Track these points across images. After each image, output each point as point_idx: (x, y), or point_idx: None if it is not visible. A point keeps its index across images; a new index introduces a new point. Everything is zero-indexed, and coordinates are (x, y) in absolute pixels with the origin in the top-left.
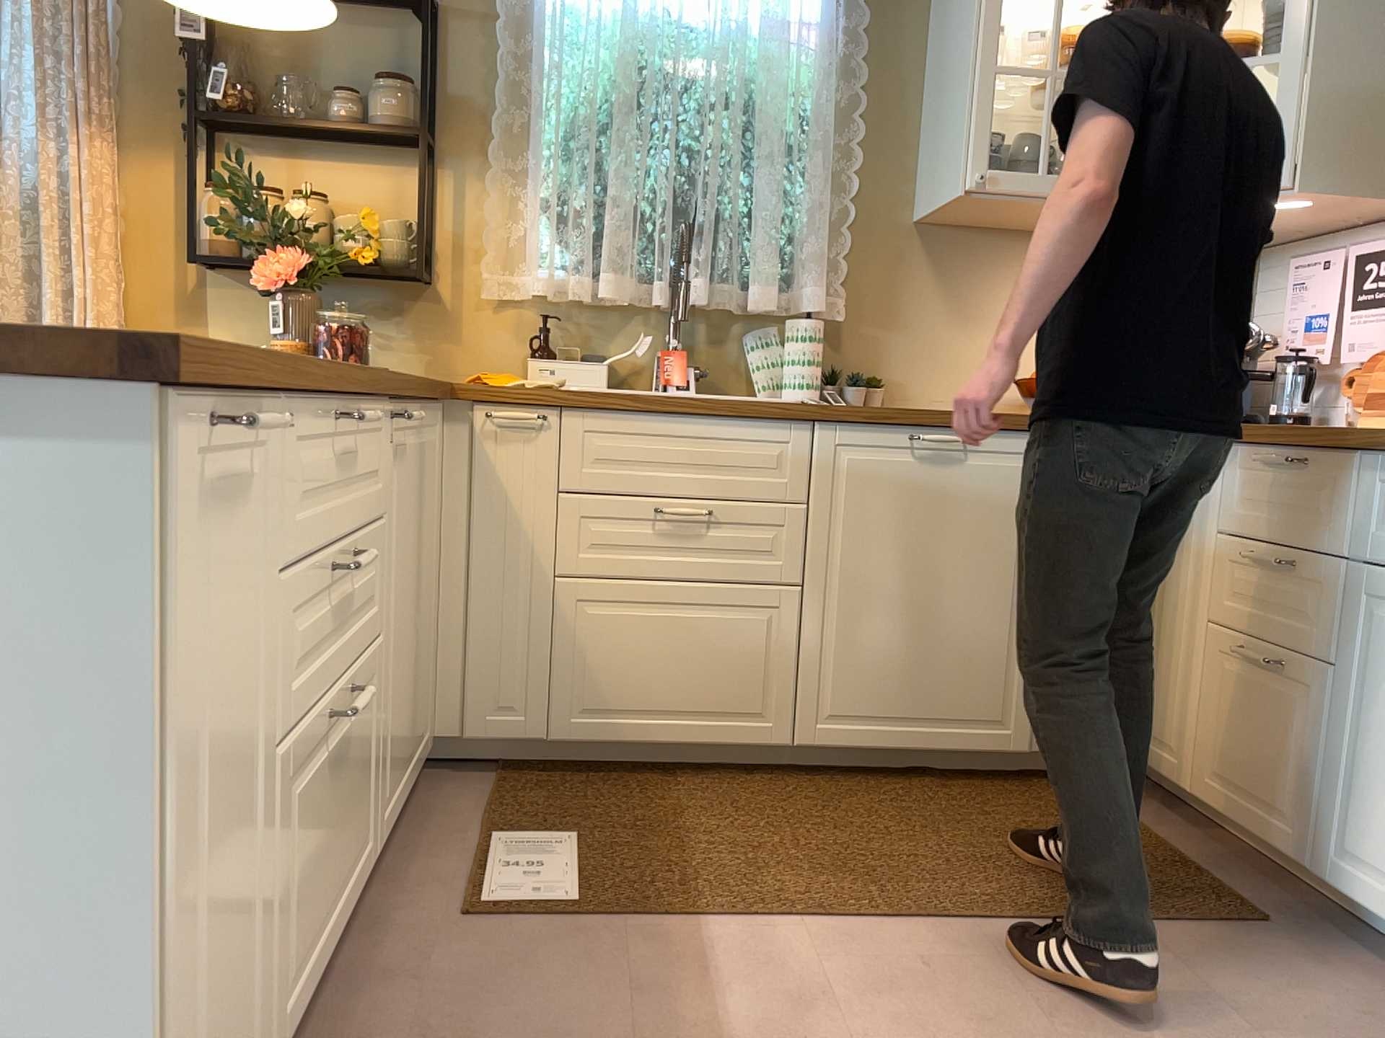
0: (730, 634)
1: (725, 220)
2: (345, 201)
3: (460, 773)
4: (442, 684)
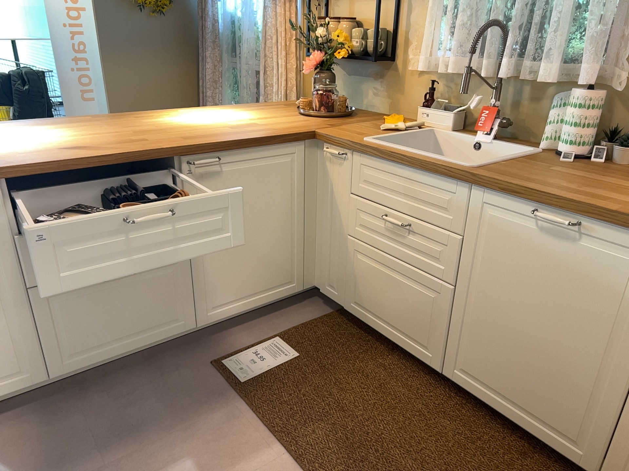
0: (414, 295)
1: (535, 15)
2: (365, 19)
3: (323, 304)
4: (316, 265)
